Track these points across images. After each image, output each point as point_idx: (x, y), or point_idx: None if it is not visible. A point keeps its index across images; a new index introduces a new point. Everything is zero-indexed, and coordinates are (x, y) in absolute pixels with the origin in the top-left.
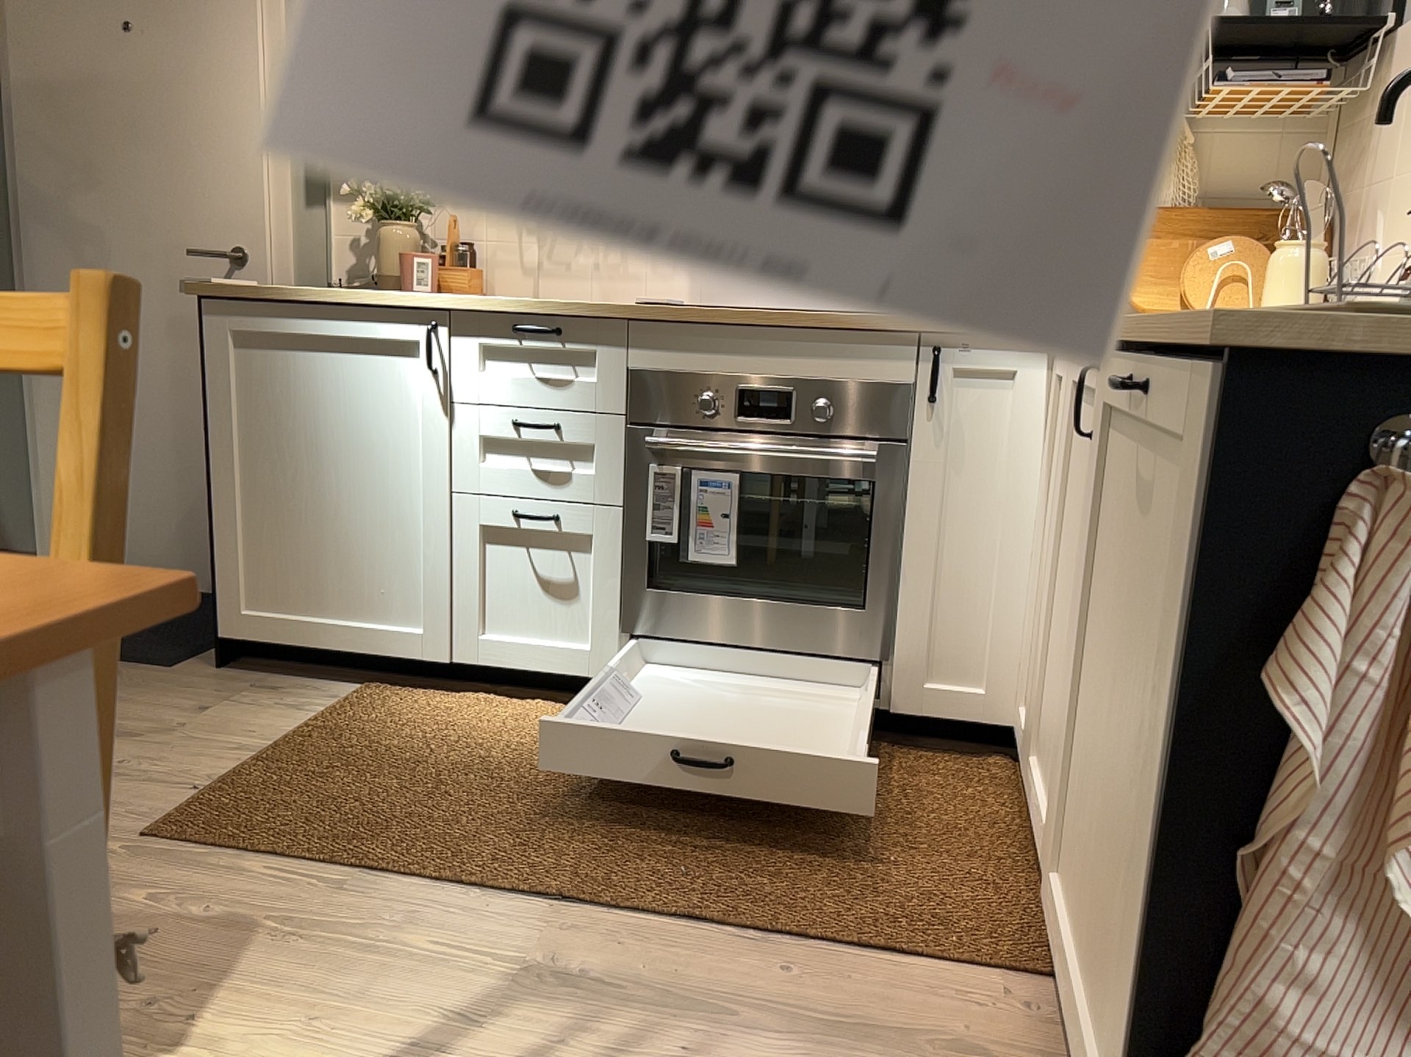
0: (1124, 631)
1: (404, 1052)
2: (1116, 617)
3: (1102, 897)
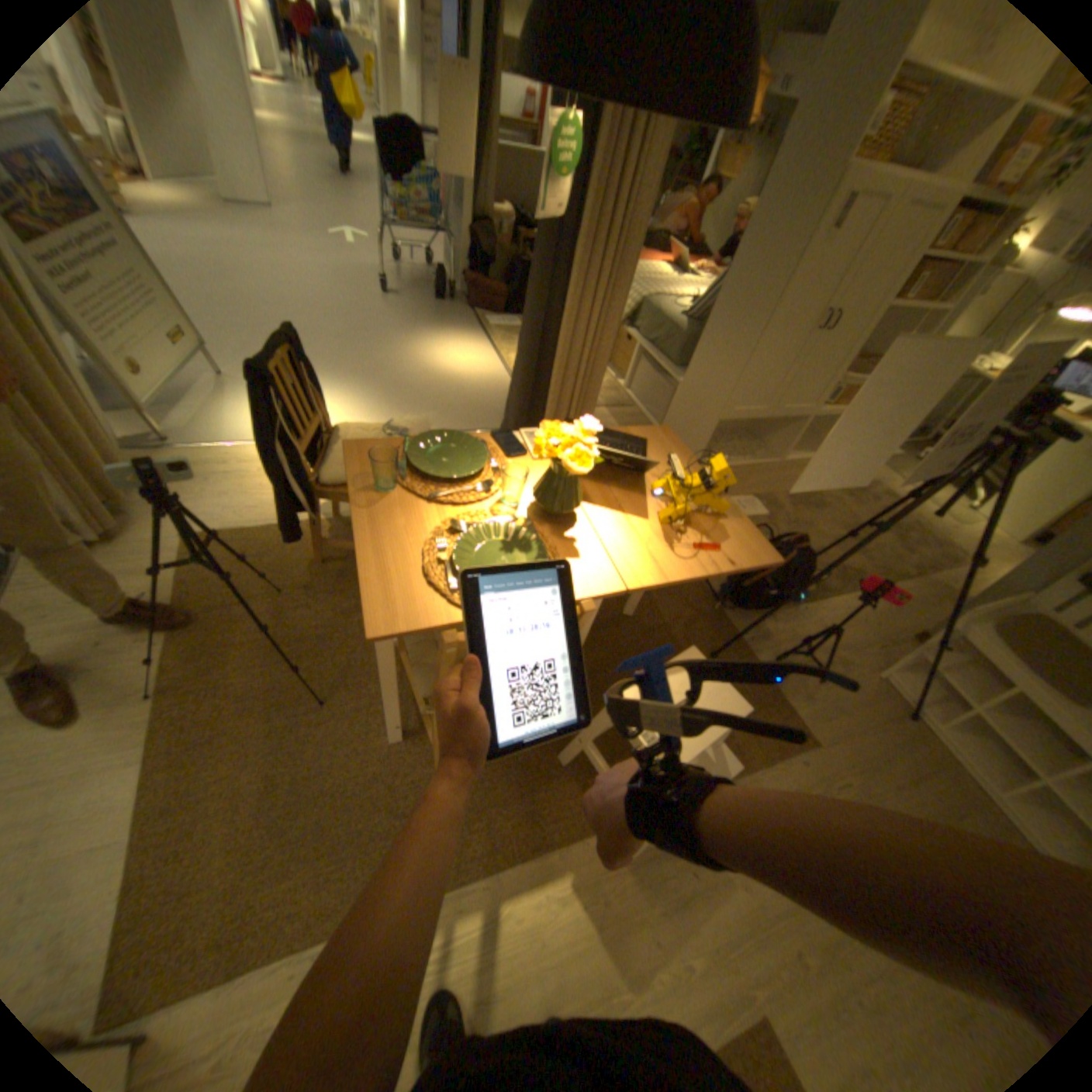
0: None
1: (496, 963)
2: None
3: None
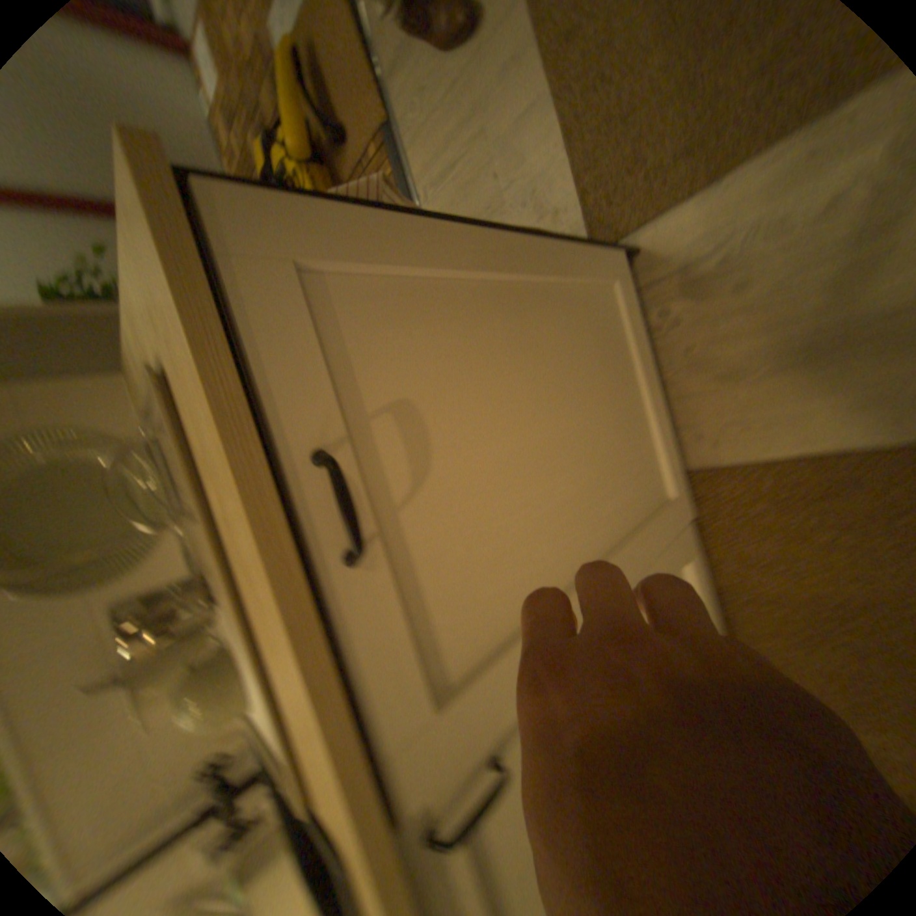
0: (521, 438)
1: None
2: (533, 477)
3: (613, 371)
